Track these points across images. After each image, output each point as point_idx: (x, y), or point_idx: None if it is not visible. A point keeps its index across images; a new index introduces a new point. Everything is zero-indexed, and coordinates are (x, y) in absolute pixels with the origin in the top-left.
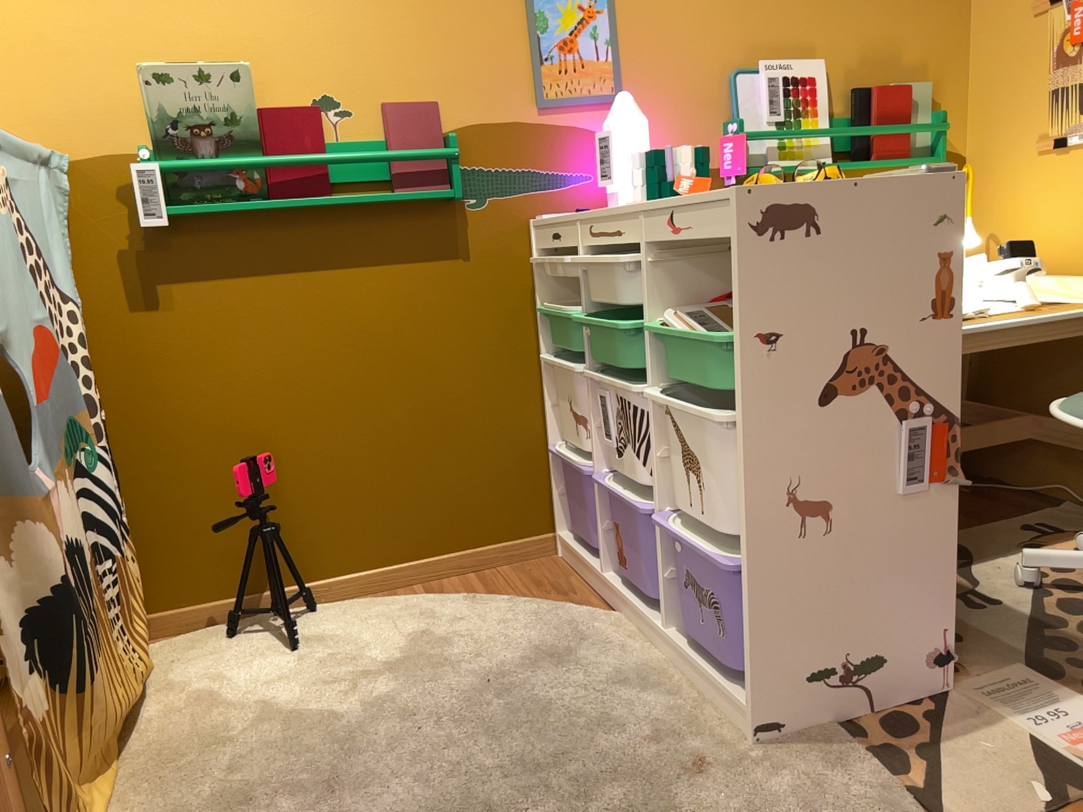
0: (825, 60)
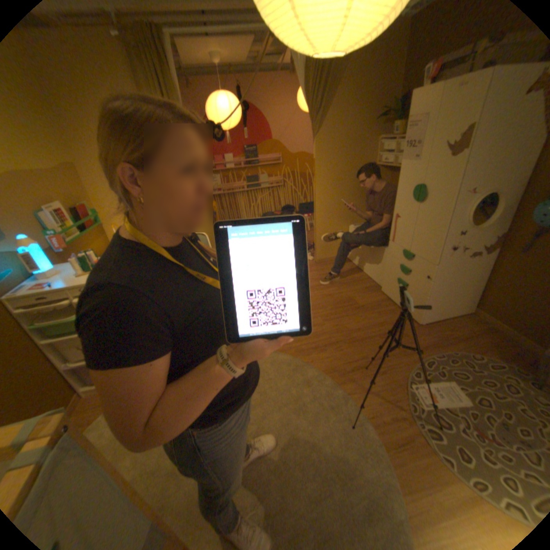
0: (56, 200)
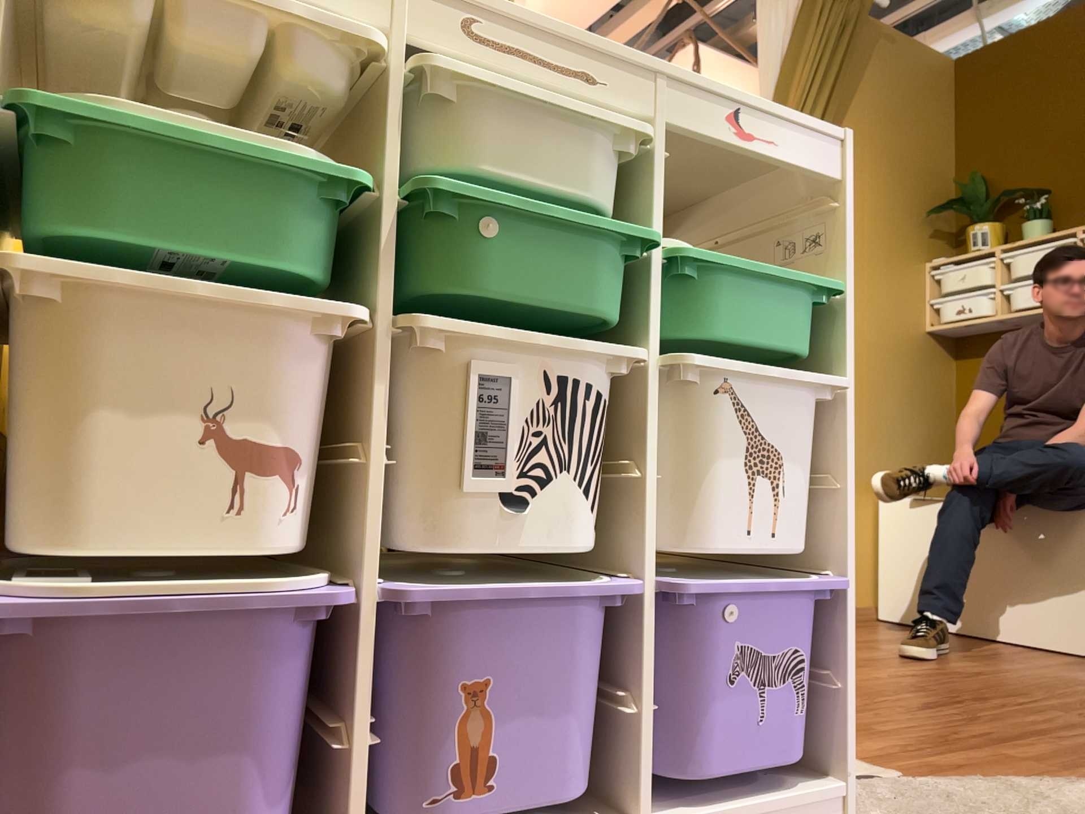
0: None
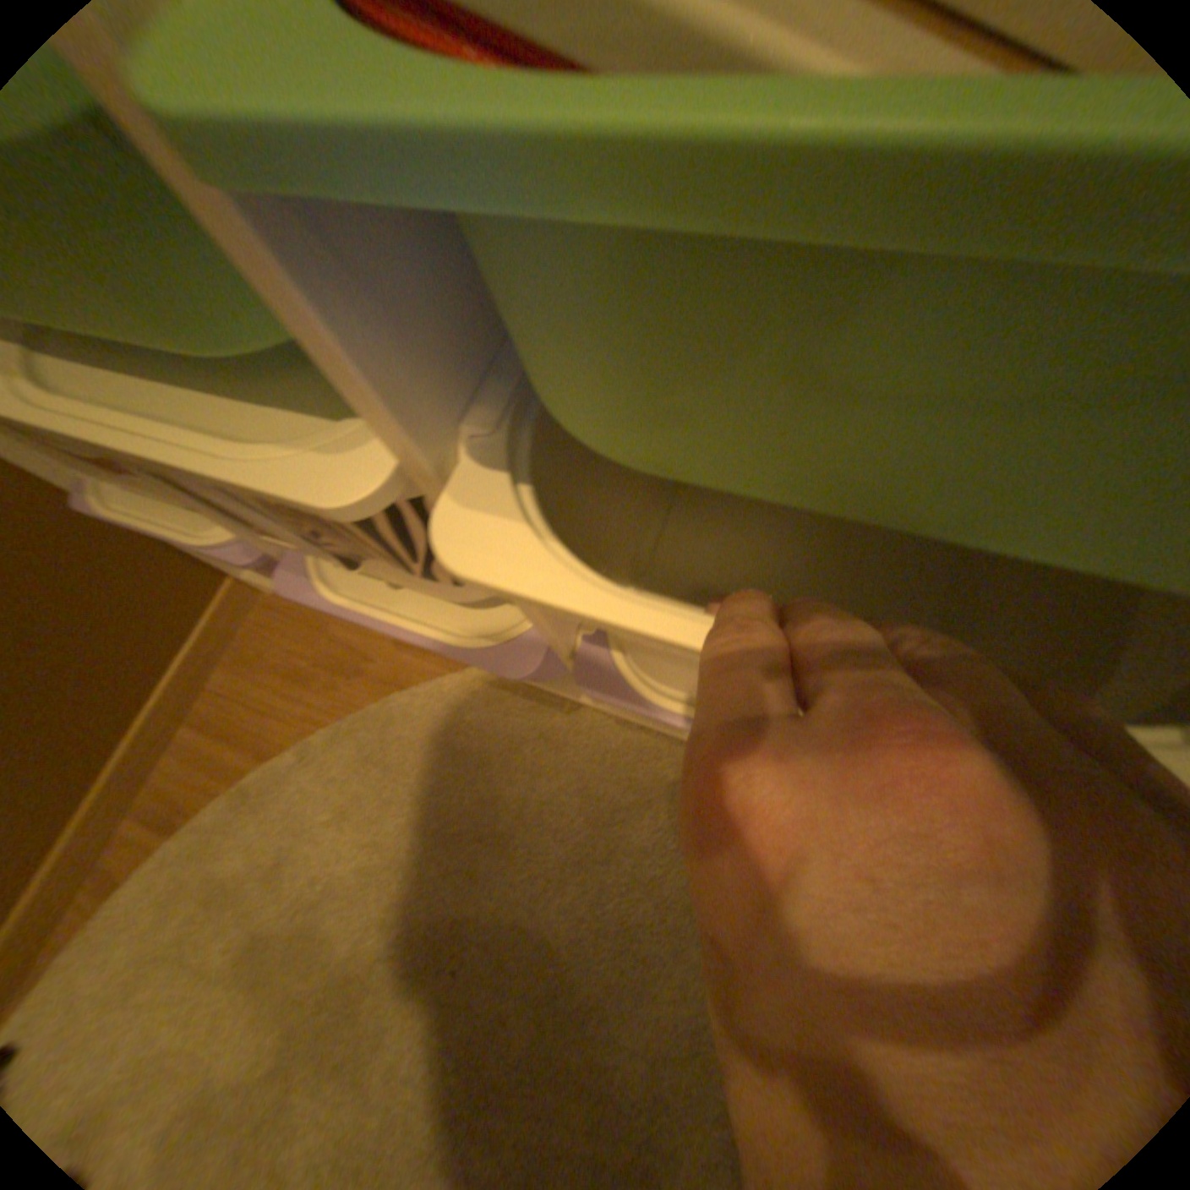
0: None
